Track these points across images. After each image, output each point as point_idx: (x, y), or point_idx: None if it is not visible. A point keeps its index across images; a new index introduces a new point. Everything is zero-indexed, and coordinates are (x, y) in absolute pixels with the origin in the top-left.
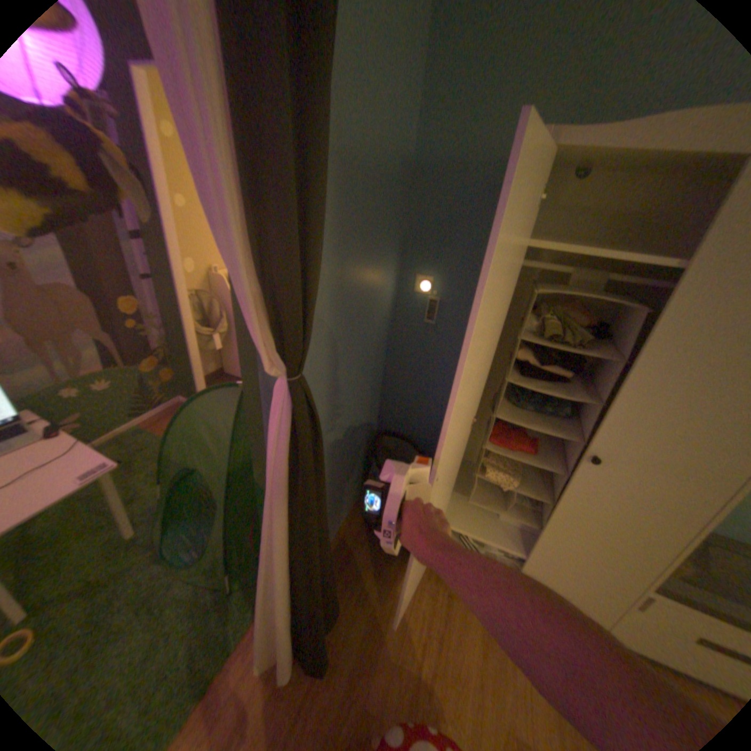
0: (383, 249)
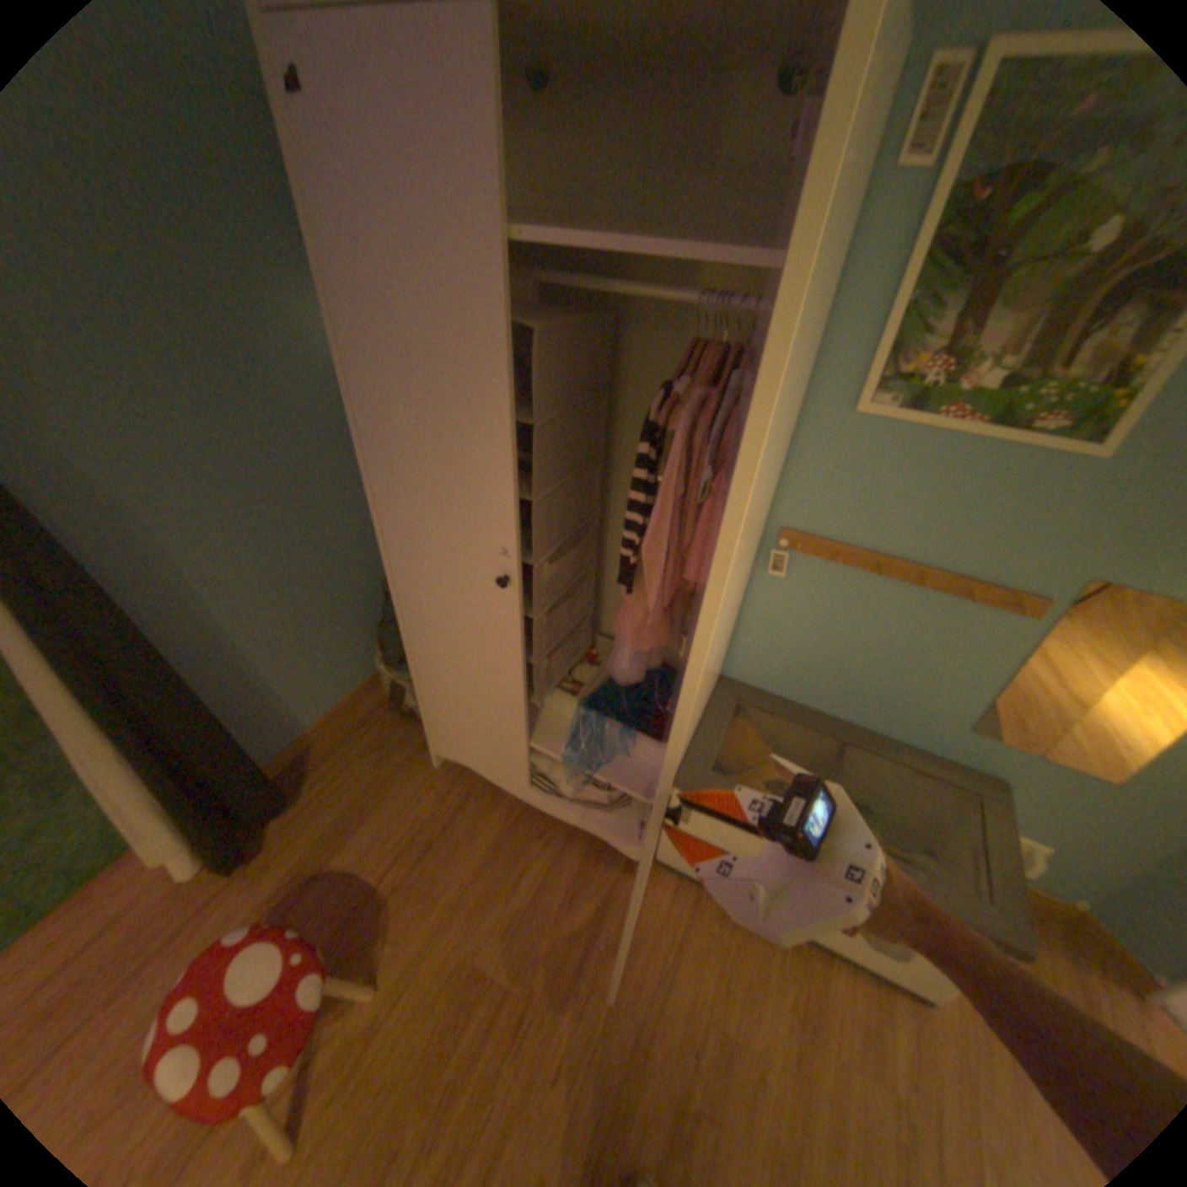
0: (266, 255)
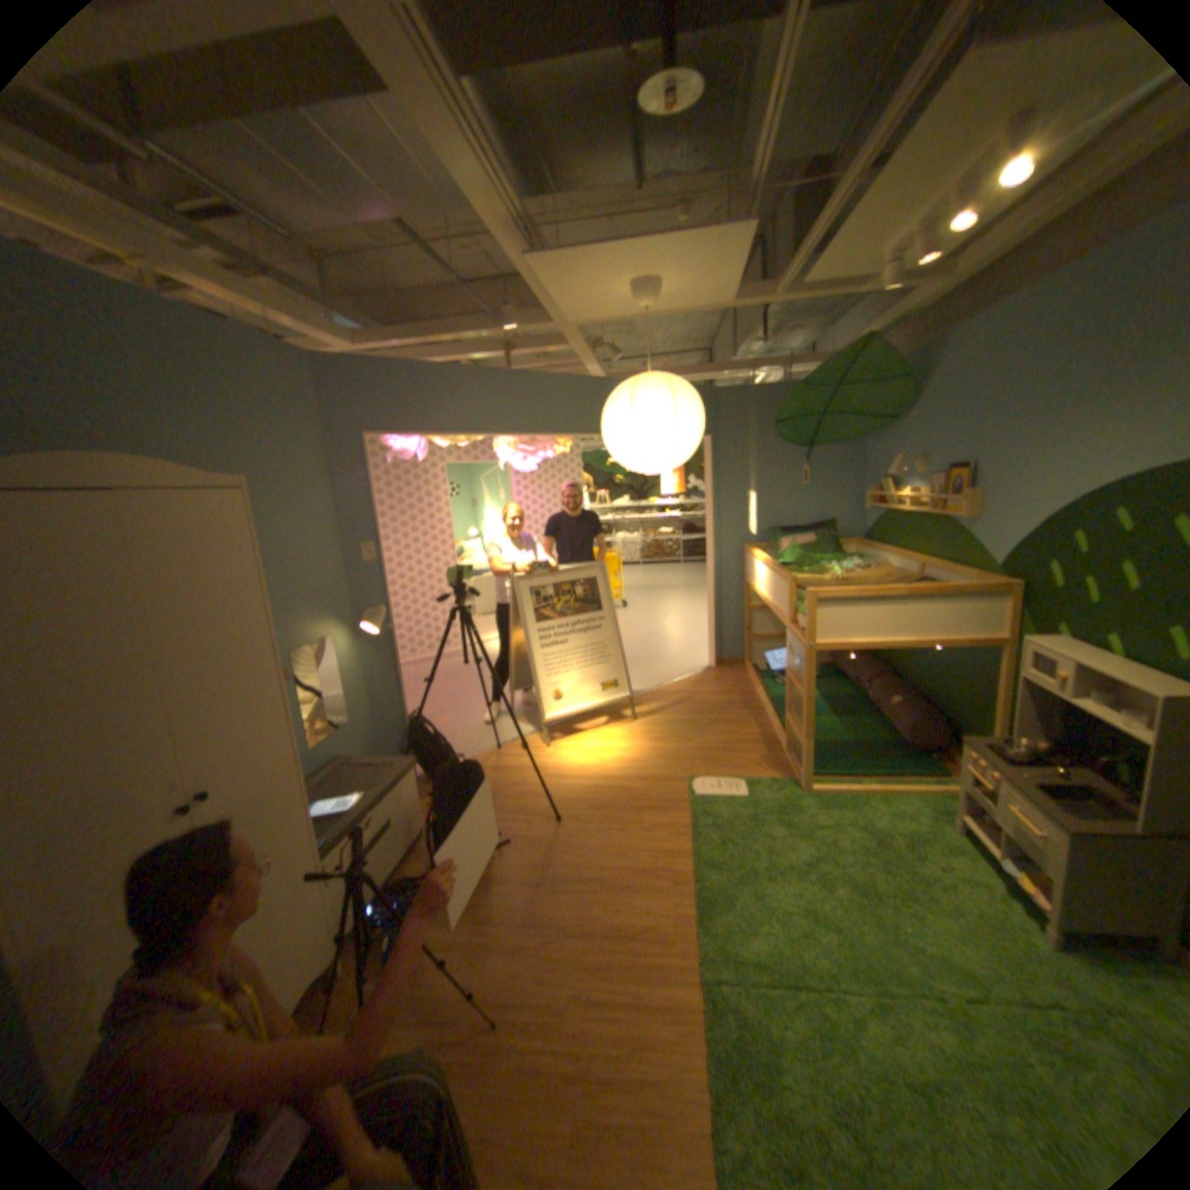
0: None
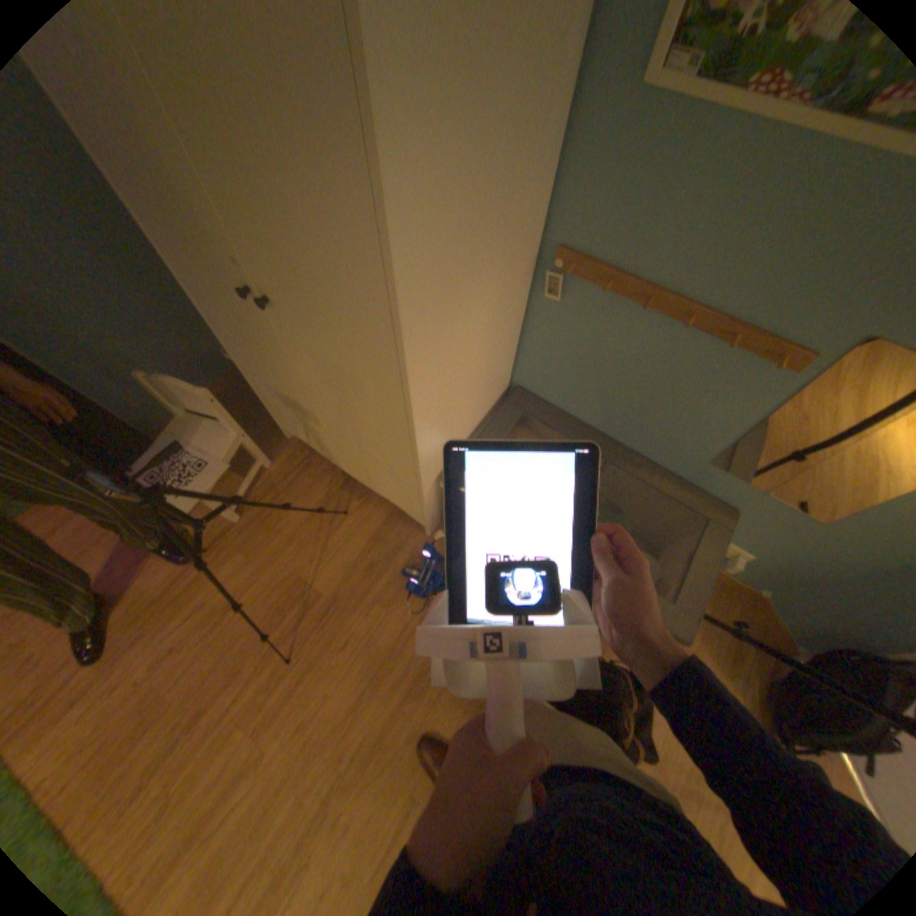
0: None
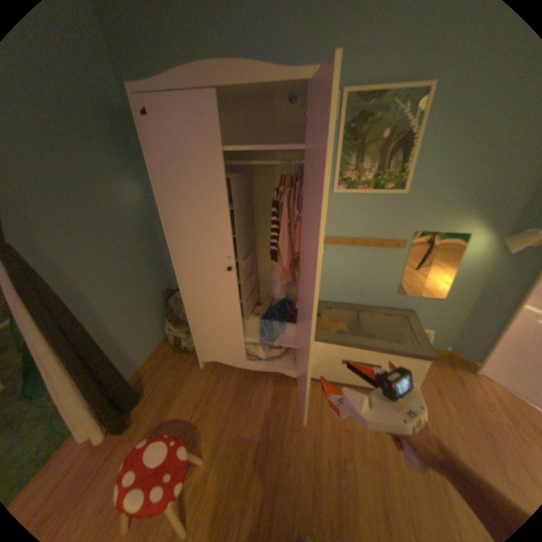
0: (110, 169)
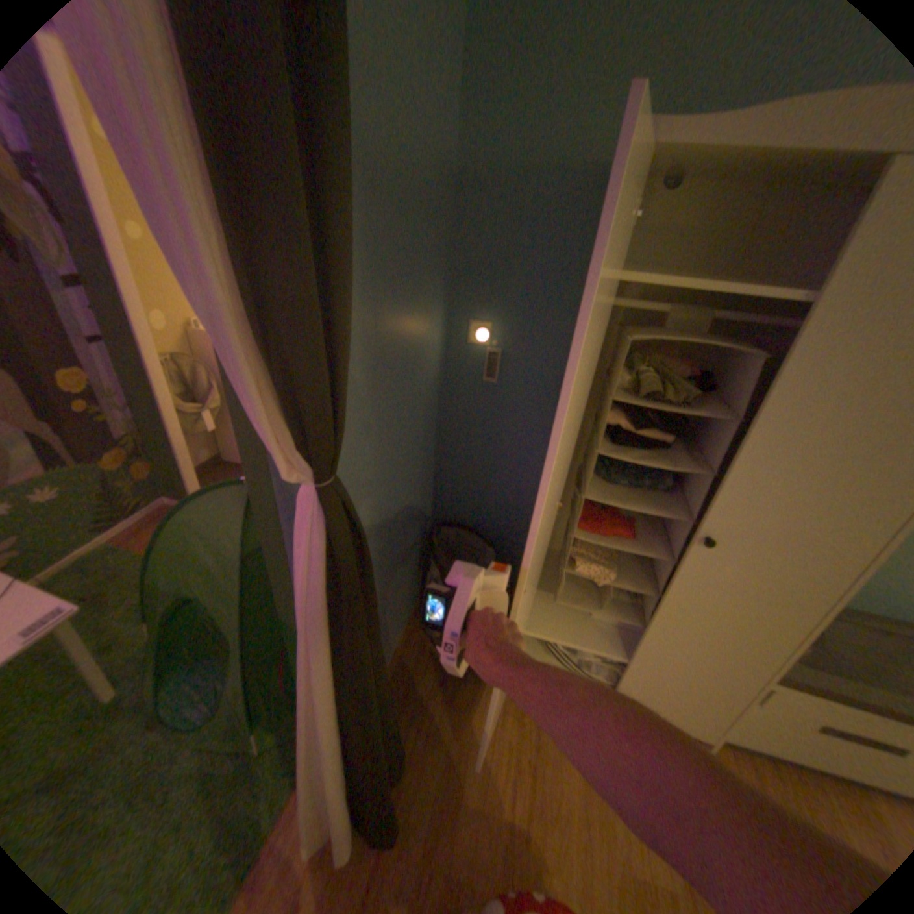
0: (426, 289)
